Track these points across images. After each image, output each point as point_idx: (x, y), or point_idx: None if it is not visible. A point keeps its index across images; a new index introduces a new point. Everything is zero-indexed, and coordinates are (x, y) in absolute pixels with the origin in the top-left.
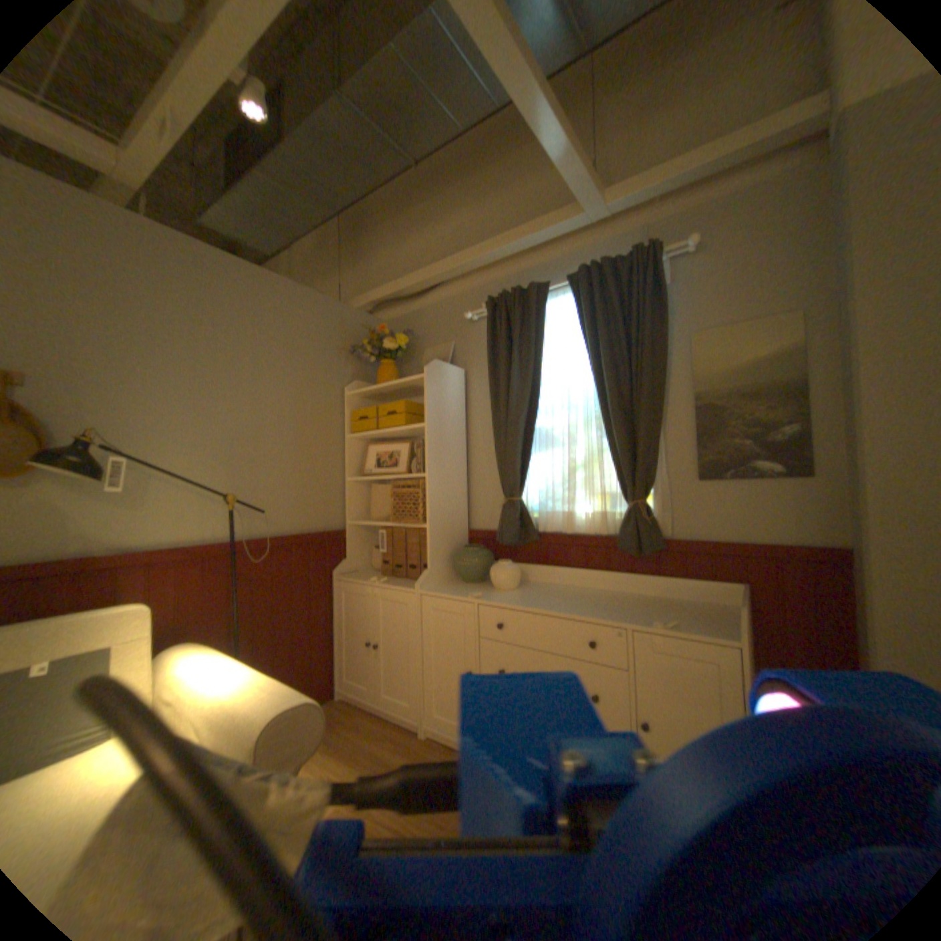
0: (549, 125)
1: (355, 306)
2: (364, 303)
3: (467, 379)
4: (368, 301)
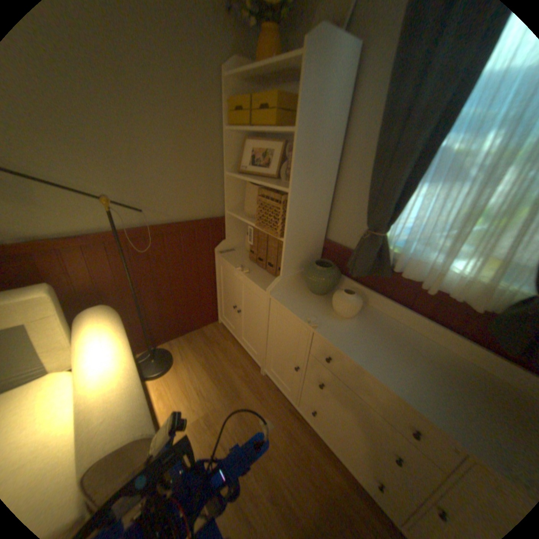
0: None
1: None
2: None
3: (363, 59)
4: None
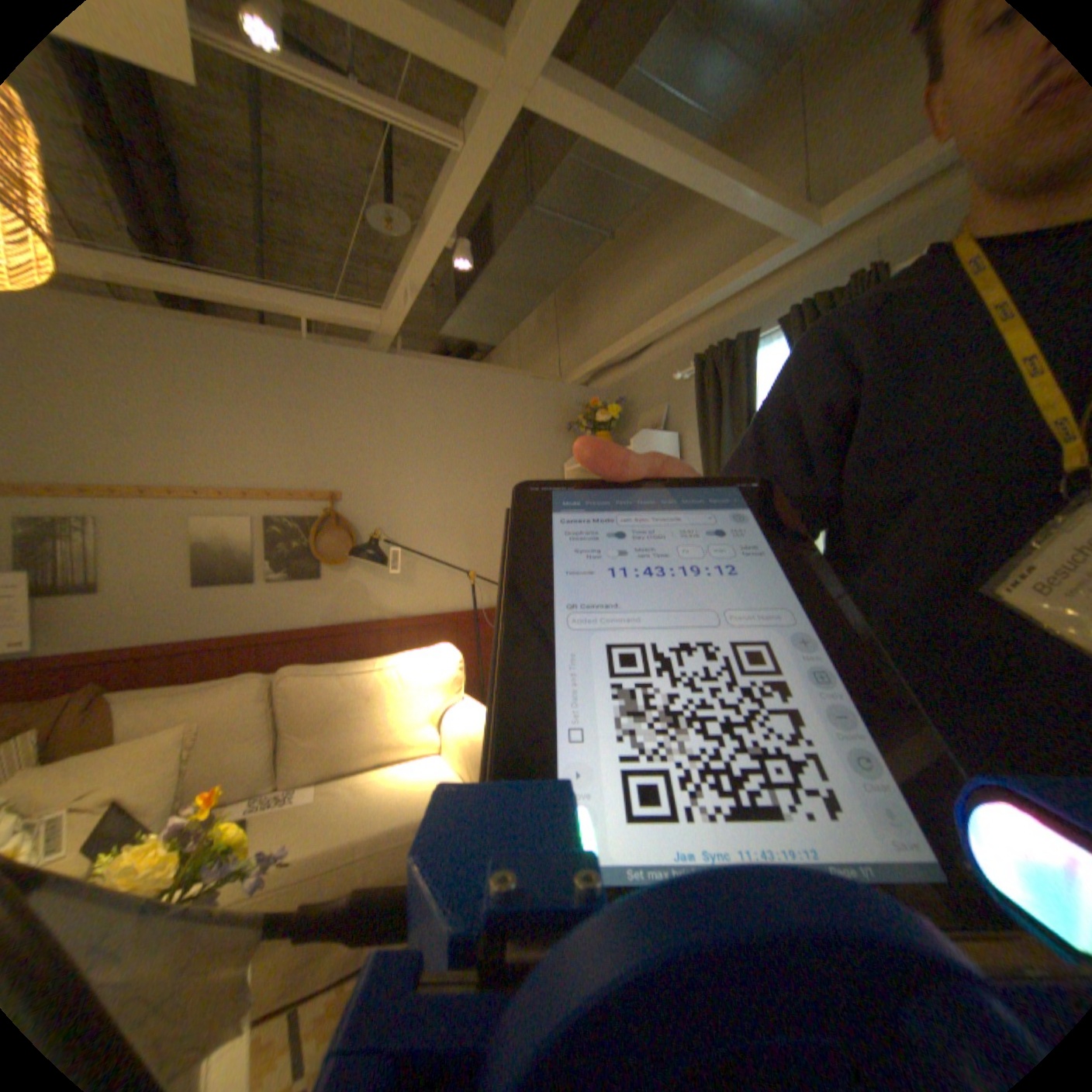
0: (723, 186)
1: (573, 379)
2: (580, 374)
3: (682, 442)
4: (584, 372)
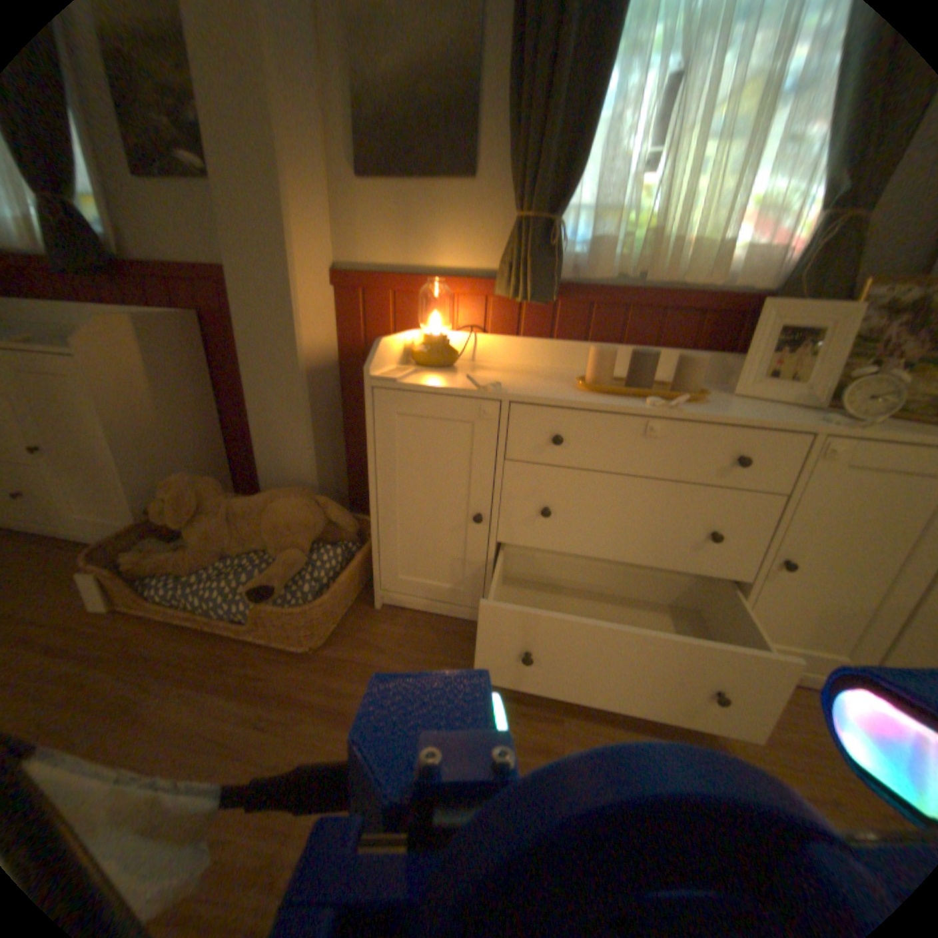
0: None
1: None
2: None
3: None
4: None
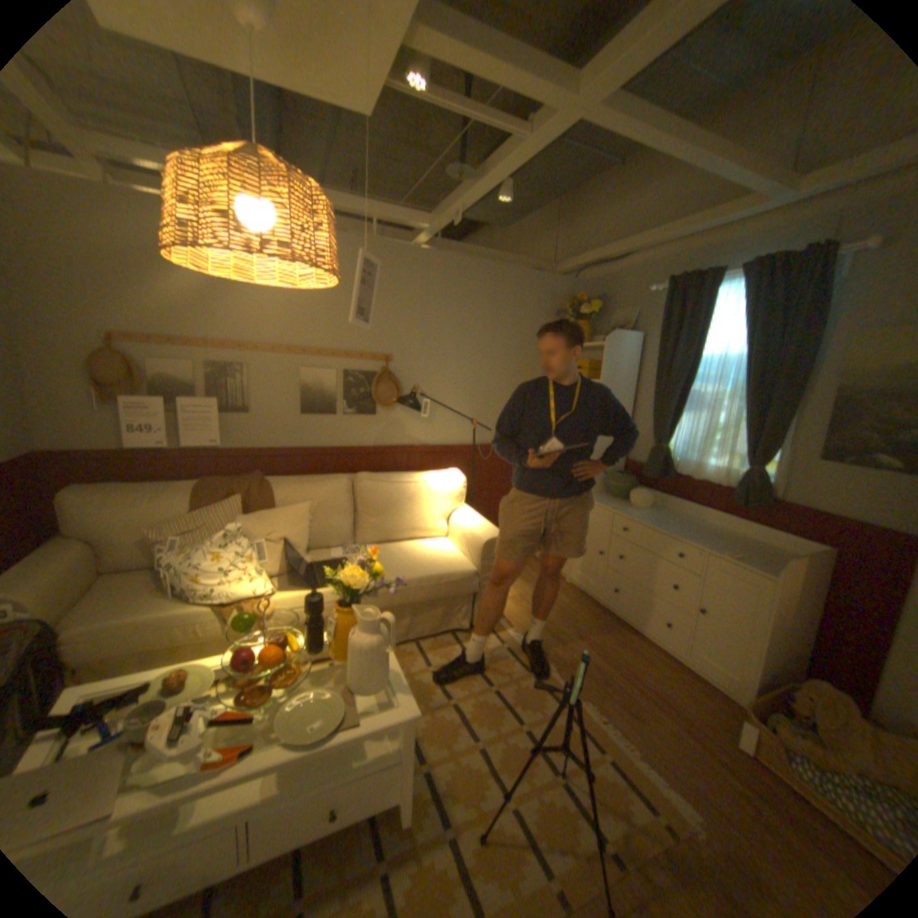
0: (720, 167)
1: (564, 268)
2: (571, 266)
3: (644, 341)
4: (574, 265)
